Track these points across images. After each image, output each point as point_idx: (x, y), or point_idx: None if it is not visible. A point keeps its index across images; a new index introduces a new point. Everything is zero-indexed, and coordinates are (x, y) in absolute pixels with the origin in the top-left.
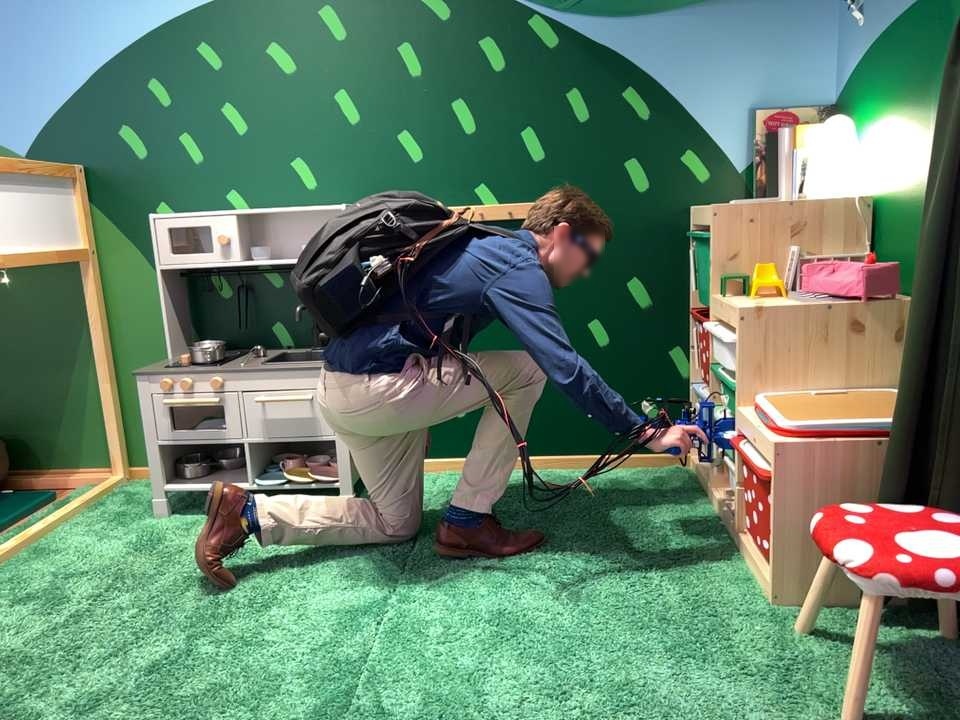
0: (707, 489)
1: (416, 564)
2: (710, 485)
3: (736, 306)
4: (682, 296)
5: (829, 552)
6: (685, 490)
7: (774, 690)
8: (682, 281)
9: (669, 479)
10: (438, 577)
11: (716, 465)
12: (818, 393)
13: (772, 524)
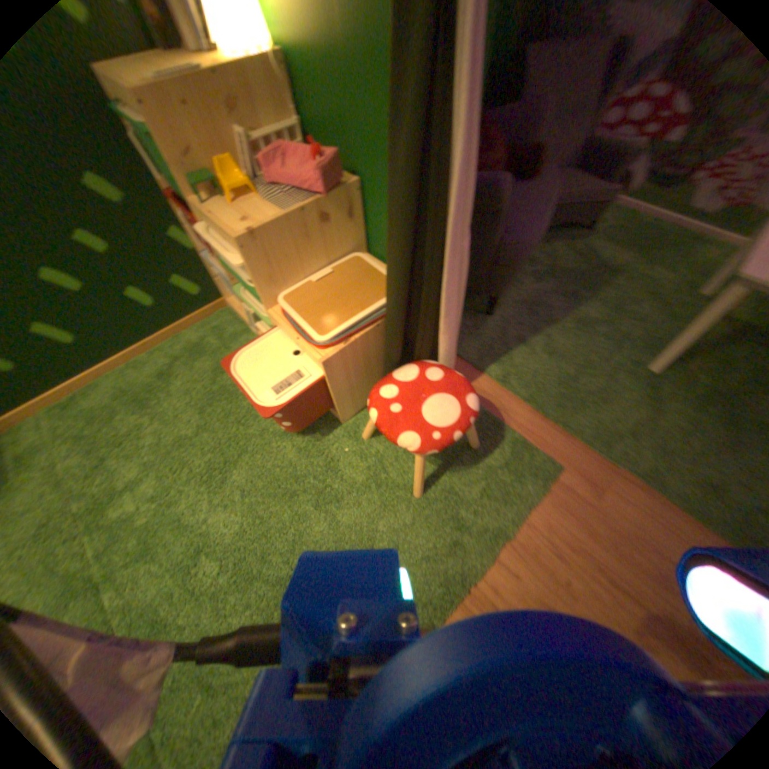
0: (257, 331)
1: (95, 536)
2: (256, 327)
3: (232, 228)
4: (151, 176)
5: (395, 442)
6: (240, 331)
7: (376, 489)
8: (142, 160)
9: (223, 323)
10: (124, 538)
11: (259, 323)
12: (318, 276)
13: (333, 392)
